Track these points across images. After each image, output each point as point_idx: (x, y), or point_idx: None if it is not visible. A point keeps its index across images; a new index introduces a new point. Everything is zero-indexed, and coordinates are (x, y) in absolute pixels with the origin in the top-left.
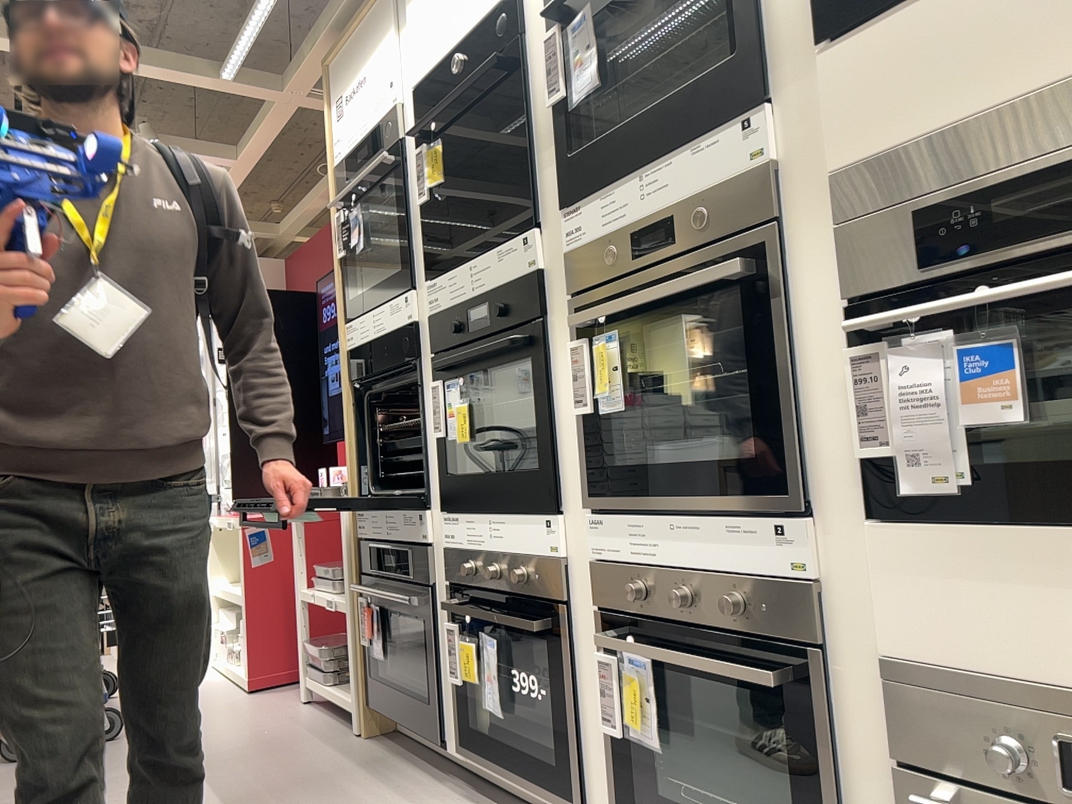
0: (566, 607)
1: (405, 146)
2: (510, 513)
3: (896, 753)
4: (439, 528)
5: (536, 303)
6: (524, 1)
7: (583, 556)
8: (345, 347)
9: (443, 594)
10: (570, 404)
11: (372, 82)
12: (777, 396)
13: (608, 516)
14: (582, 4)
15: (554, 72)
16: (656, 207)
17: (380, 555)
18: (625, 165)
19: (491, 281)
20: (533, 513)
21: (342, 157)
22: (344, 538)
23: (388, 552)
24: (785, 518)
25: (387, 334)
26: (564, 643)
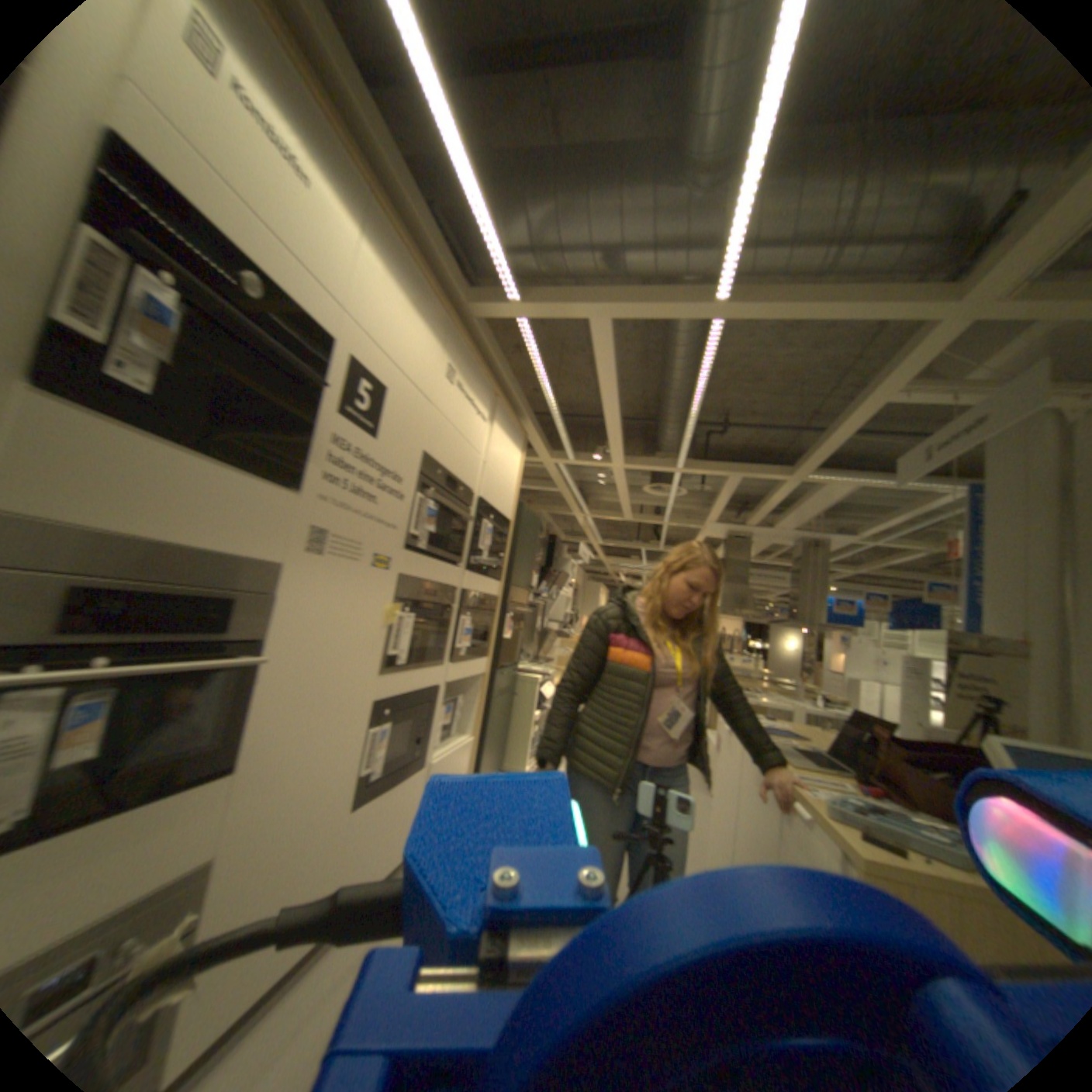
0: None
1: None
2: None
3: None
4: None
5: None
6: None
7: None
8: None
9: None
10: None
11: None
12: None
13: None
14: None
15: None
16: None
17: None
18: None
19: None
20: None
21: None
22: None
23: None
24: None
25: None
26: None
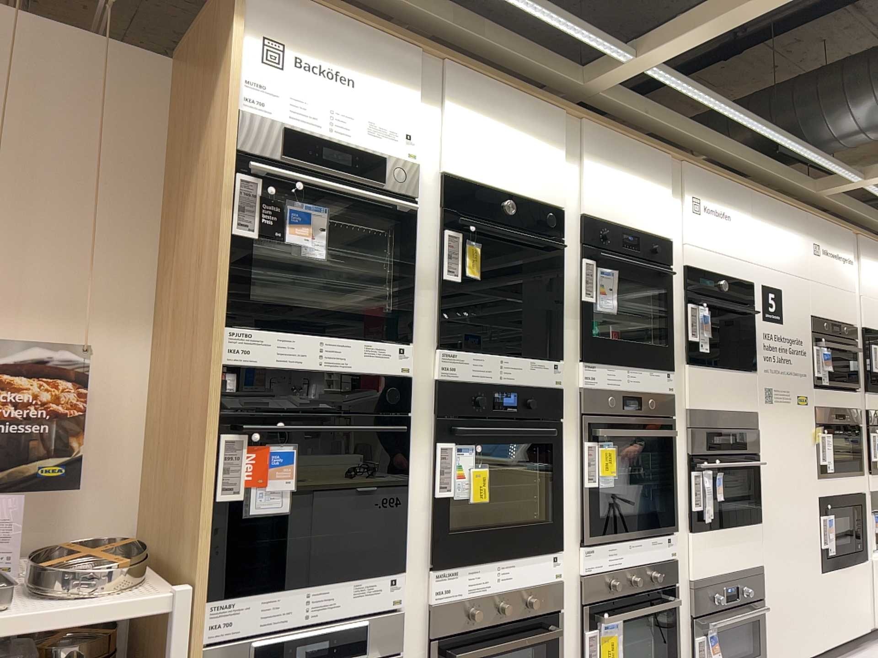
0: (555, 612)
1: (417, 206)
2: (521, 555)
3: (688, 614)
4: (414, 586)
5: (561, 411)
6: (564, 219)
7: (571, 574)
8: (228, 360)
9: (412, 655)
10: (571, 478)
11: (372, 101)
12: (672, 485)
13: (593, 546)
14: (609, 264)
15: (592, 285)
16: (634, 389)
17: (285, 649)
18: (620, 361)
19: (523, 382)
20: (543, 552)
21: (273, 116)
22: (185, 651)
23: (309, 639)
24: (667, 534)
25: (344, 373)
26: (561, 636)
